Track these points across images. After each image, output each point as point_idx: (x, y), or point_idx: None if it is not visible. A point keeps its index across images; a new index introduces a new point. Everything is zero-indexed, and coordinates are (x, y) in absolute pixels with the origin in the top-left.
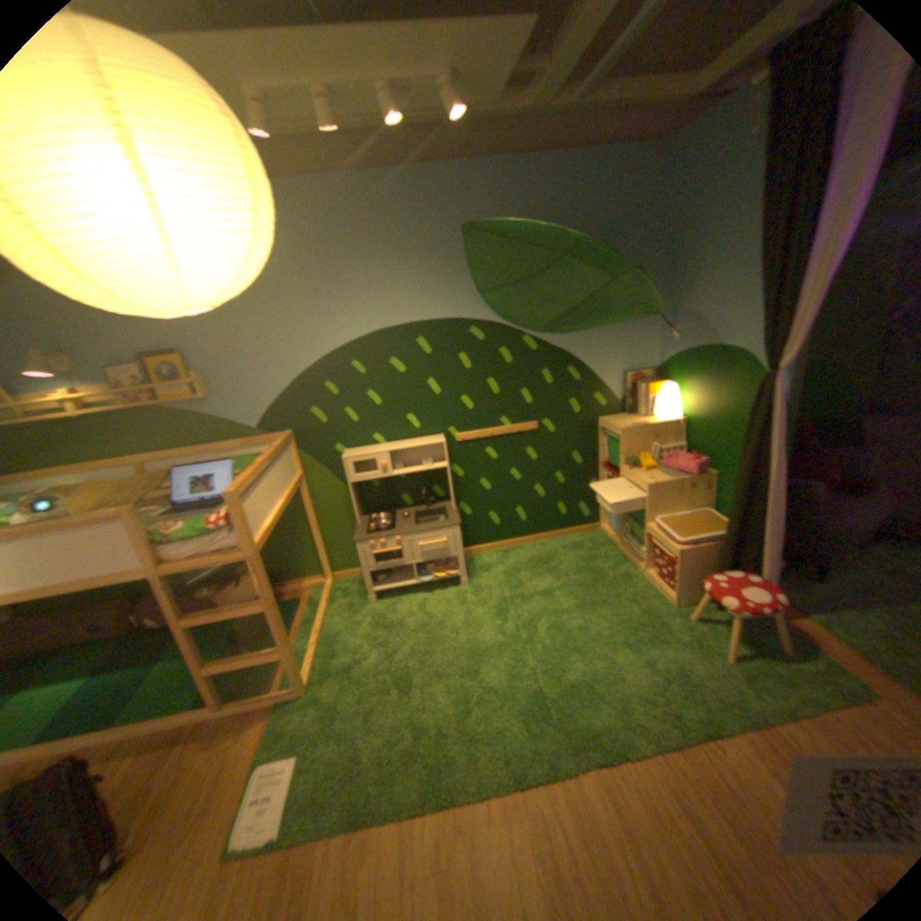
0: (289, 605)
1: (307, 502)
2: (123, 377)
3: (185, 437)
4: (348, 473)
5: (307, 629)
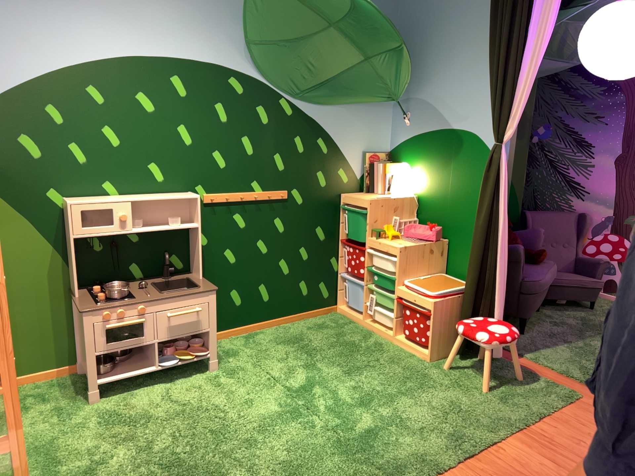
0: None
1: None
2: None
3: None
4: (75, 223)
5: None
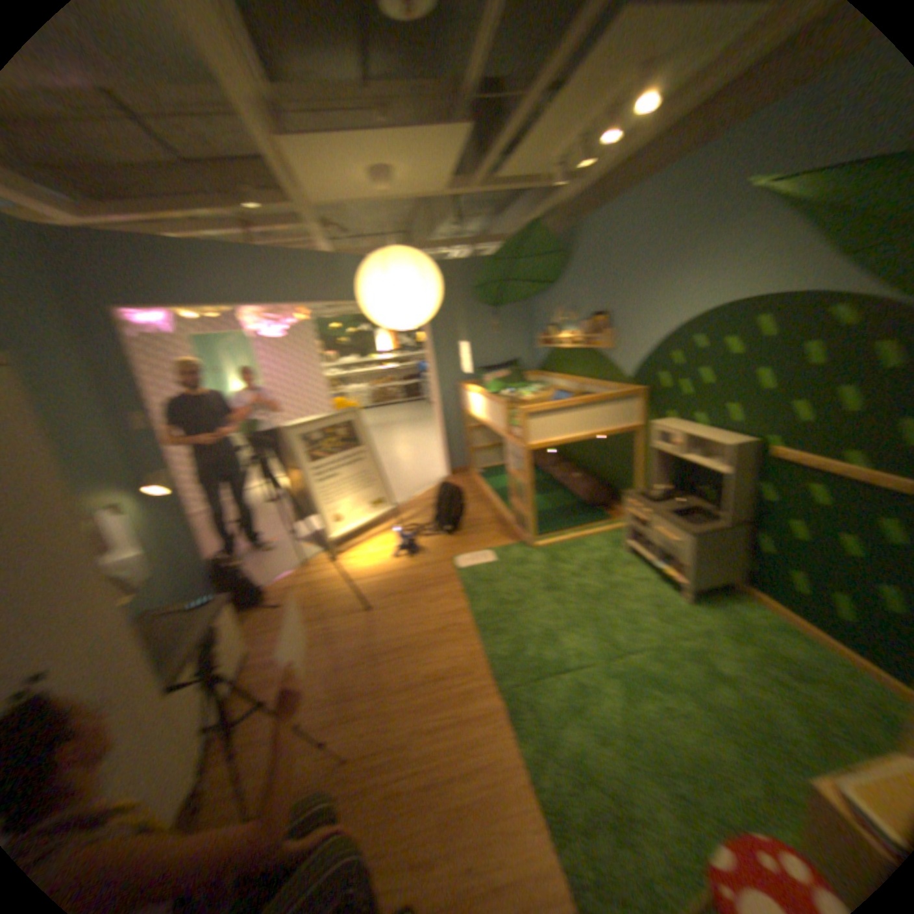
0: (604, 516)
1: (640, 450)
2: (586, 328)
3: (603, 373)
4: (655, 438)
5: (587, 532)
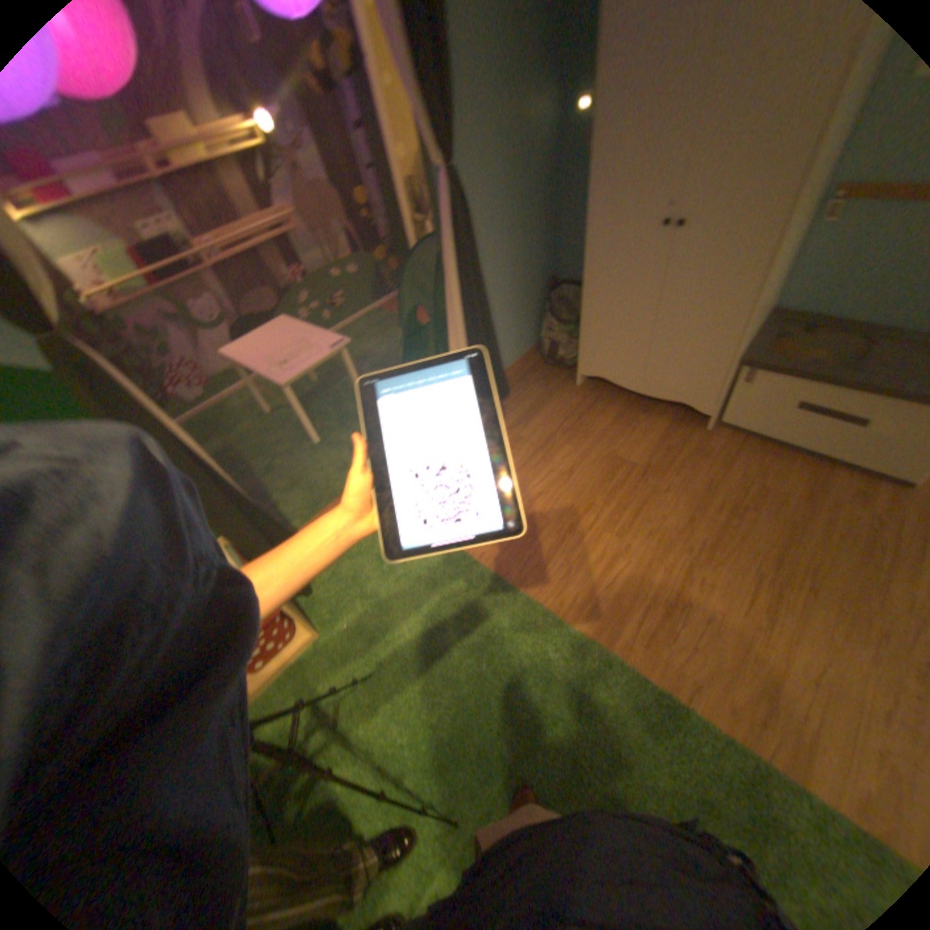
0: None
1: None
2: None
3: None
4: None
5: None
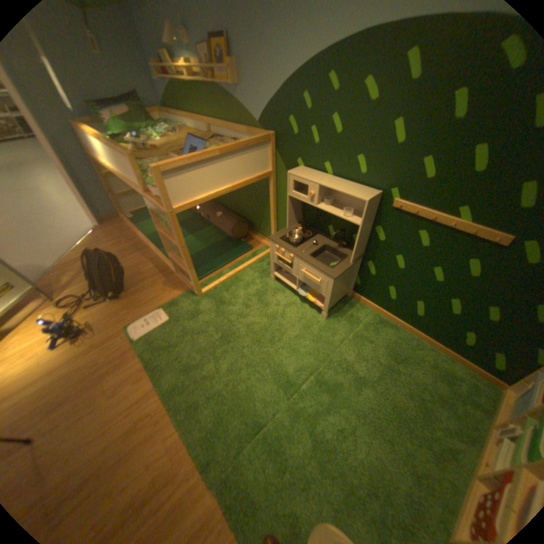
0: (247, 247)
1: (272, 194)
2: (203, 54)
3: (227, 114)
4: (289, 187)
5: (238, 266)
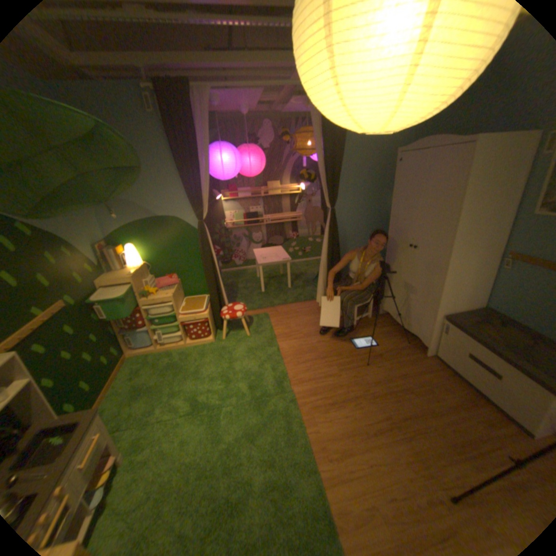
0: None
1: None
2: None
3: None
4: None
5: None
